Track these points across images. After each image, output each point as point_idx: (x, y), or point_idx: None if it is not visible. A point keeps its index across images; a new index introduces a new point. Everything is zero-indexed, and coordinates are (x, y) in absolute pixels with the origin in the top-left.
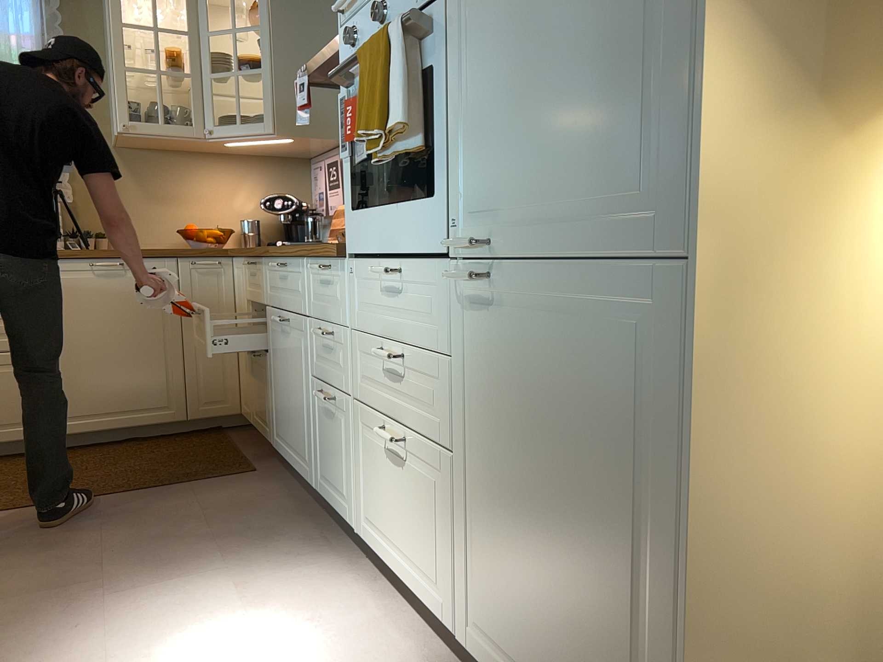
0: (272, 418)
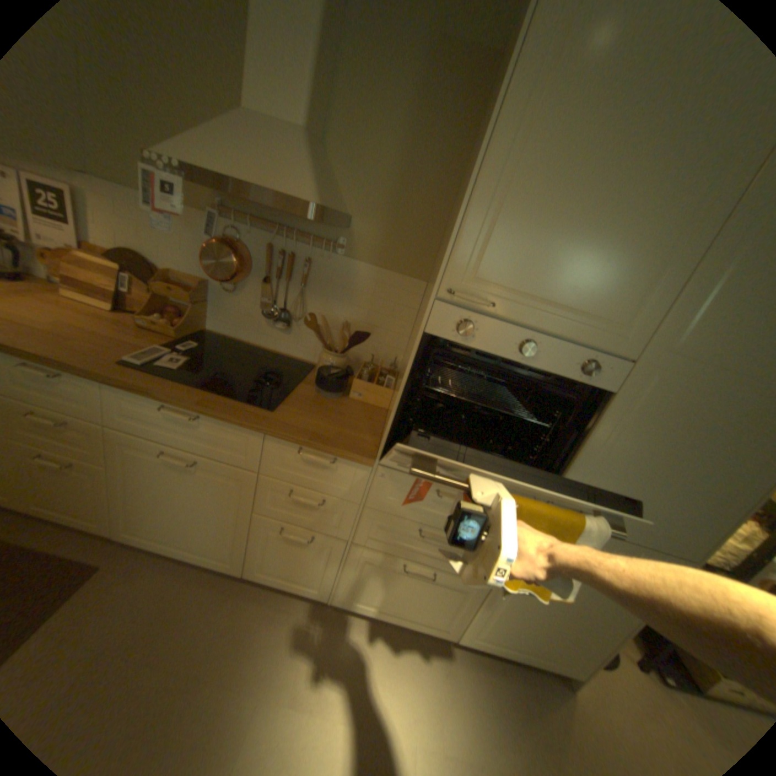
0: (117, 521)
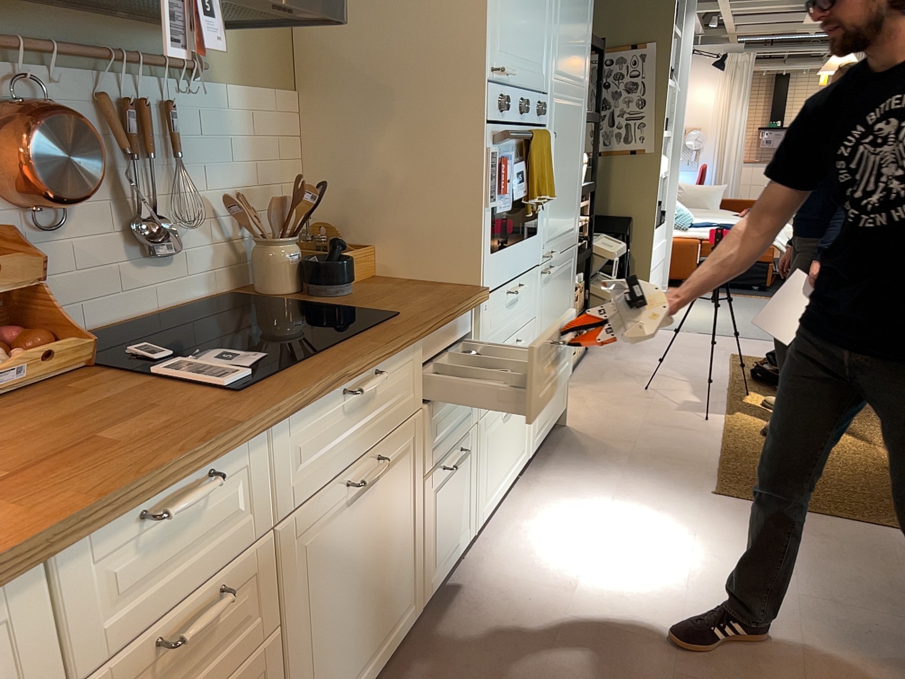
0: None
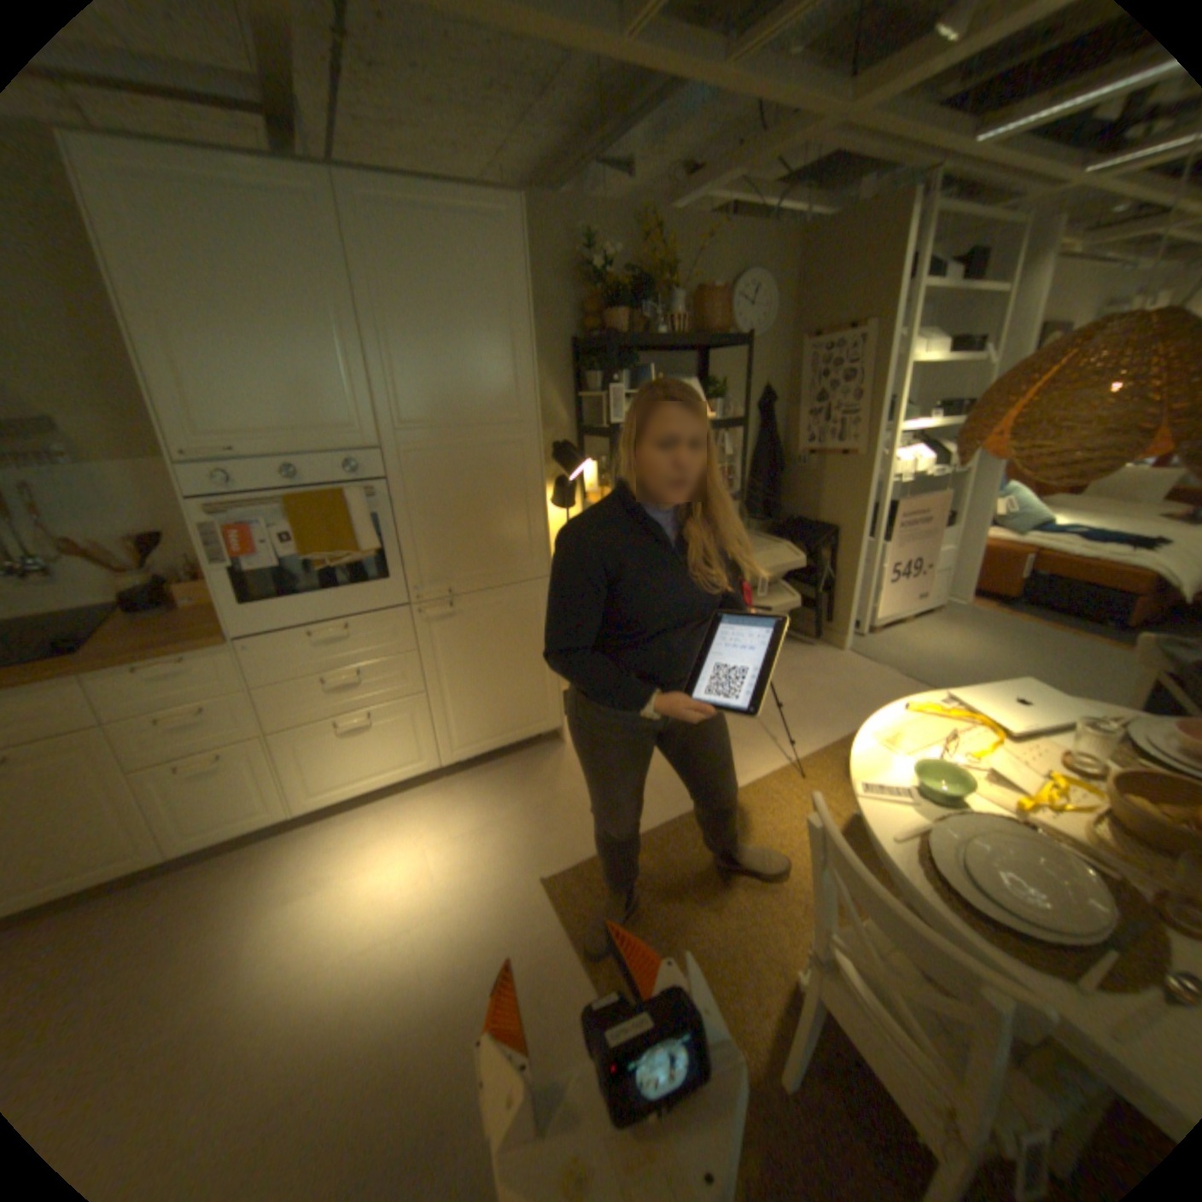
0: None
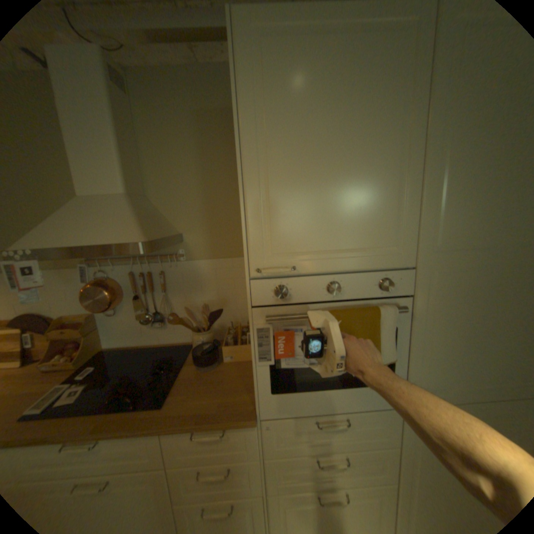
0: None
